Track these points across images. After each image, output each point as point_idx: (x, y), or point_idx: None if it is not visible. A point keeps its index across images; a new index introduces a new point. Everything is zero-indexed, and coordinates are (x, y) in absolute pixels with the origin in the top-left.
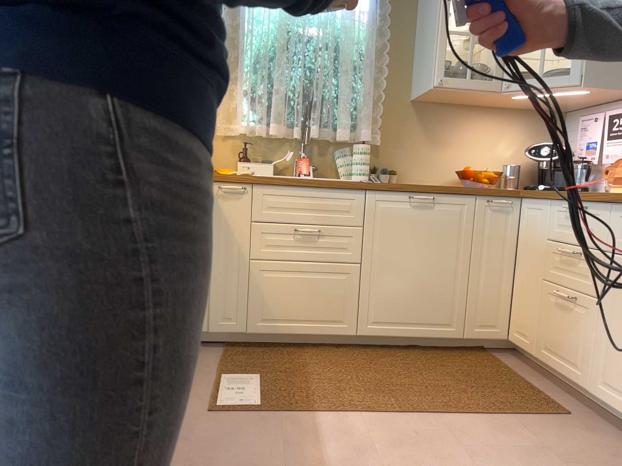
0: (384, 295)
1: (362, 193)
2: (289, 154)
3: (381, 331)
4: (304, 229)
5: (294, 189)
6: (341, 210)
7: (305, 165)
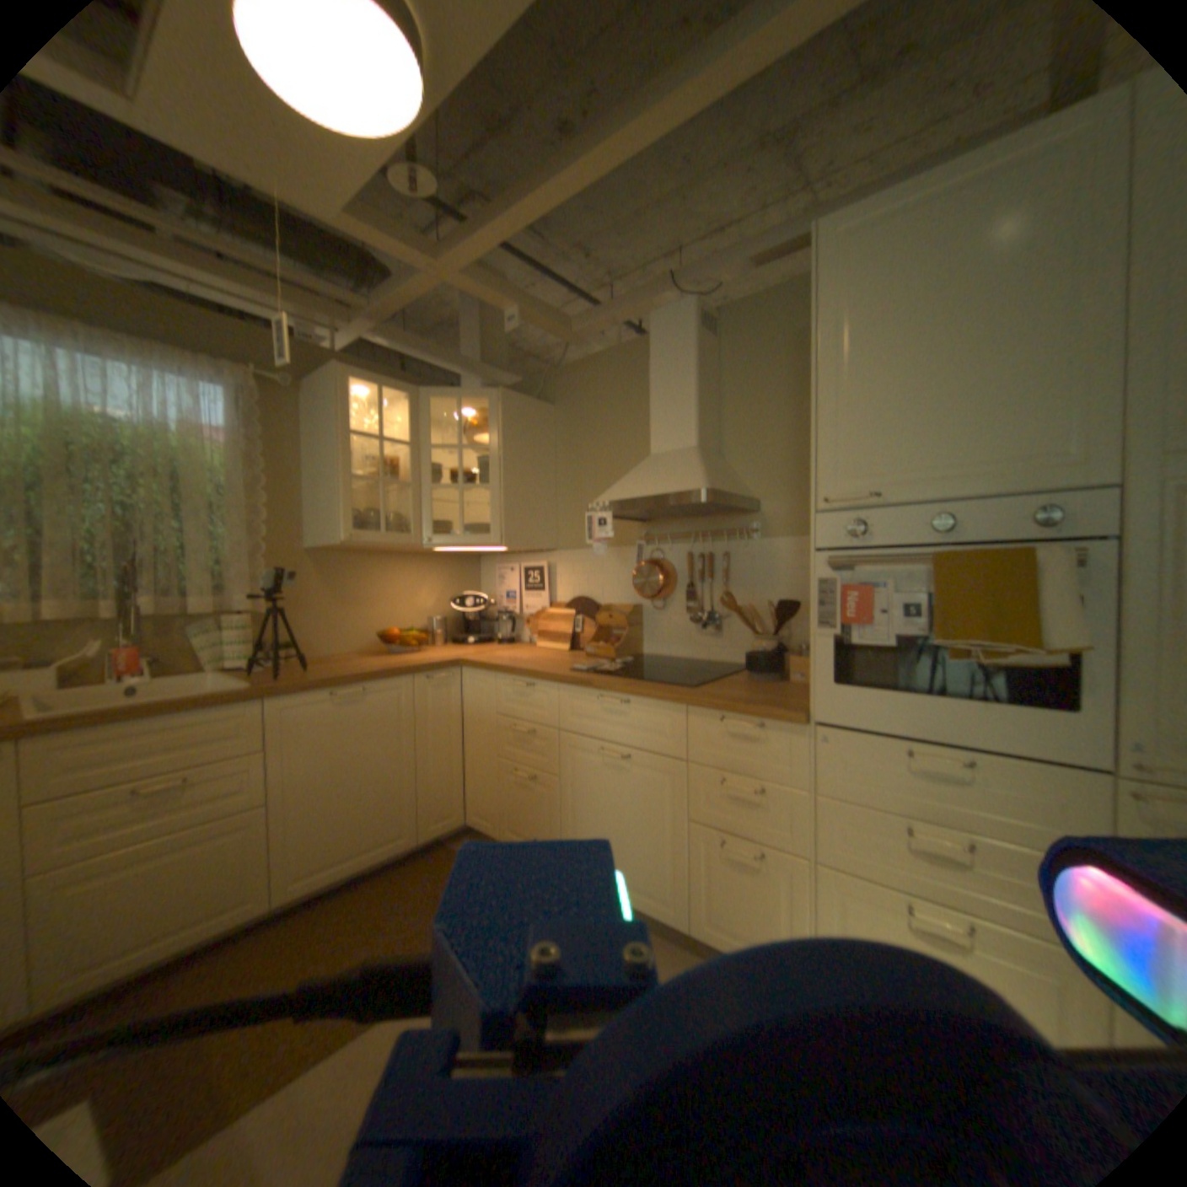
0: (305, 840)
1: (253, 708)
2: (90, 651)
3: (307, 890)
4: (151, 793)
5: (120, 731)
6: (220, 741)
7: (129, 665)
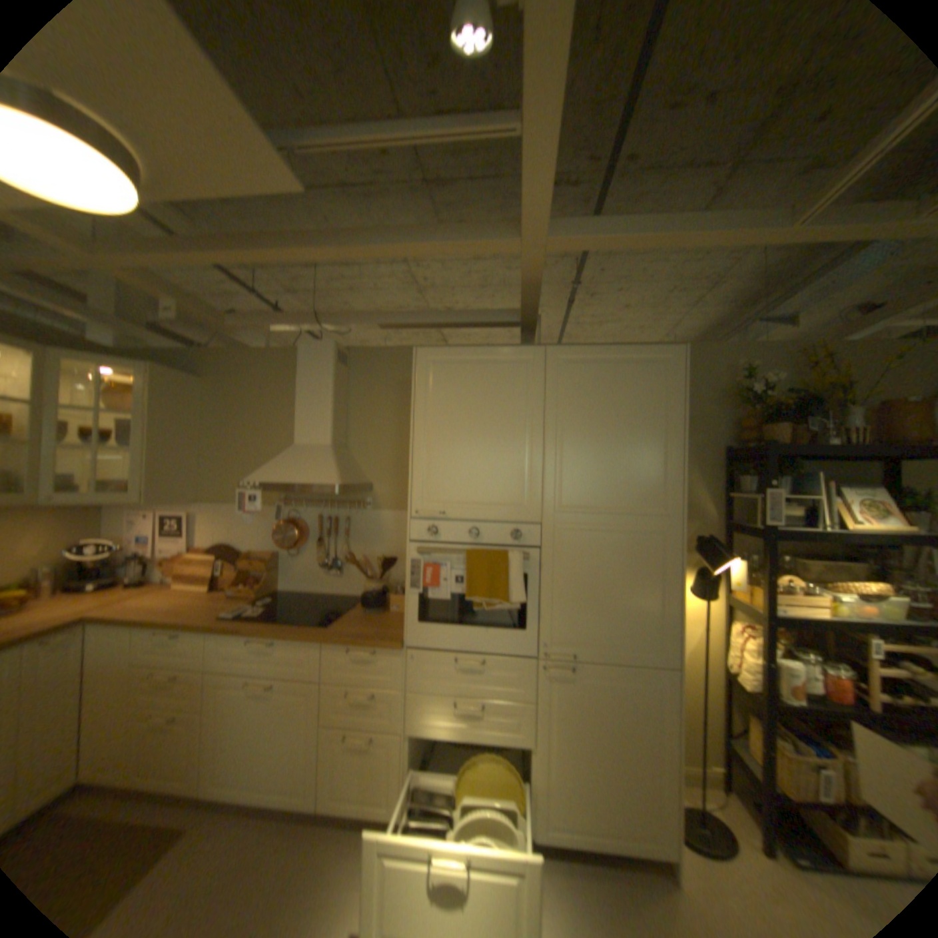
0: None
1: None
2: None
3: None
4: None
5: None
6: None
7: None
